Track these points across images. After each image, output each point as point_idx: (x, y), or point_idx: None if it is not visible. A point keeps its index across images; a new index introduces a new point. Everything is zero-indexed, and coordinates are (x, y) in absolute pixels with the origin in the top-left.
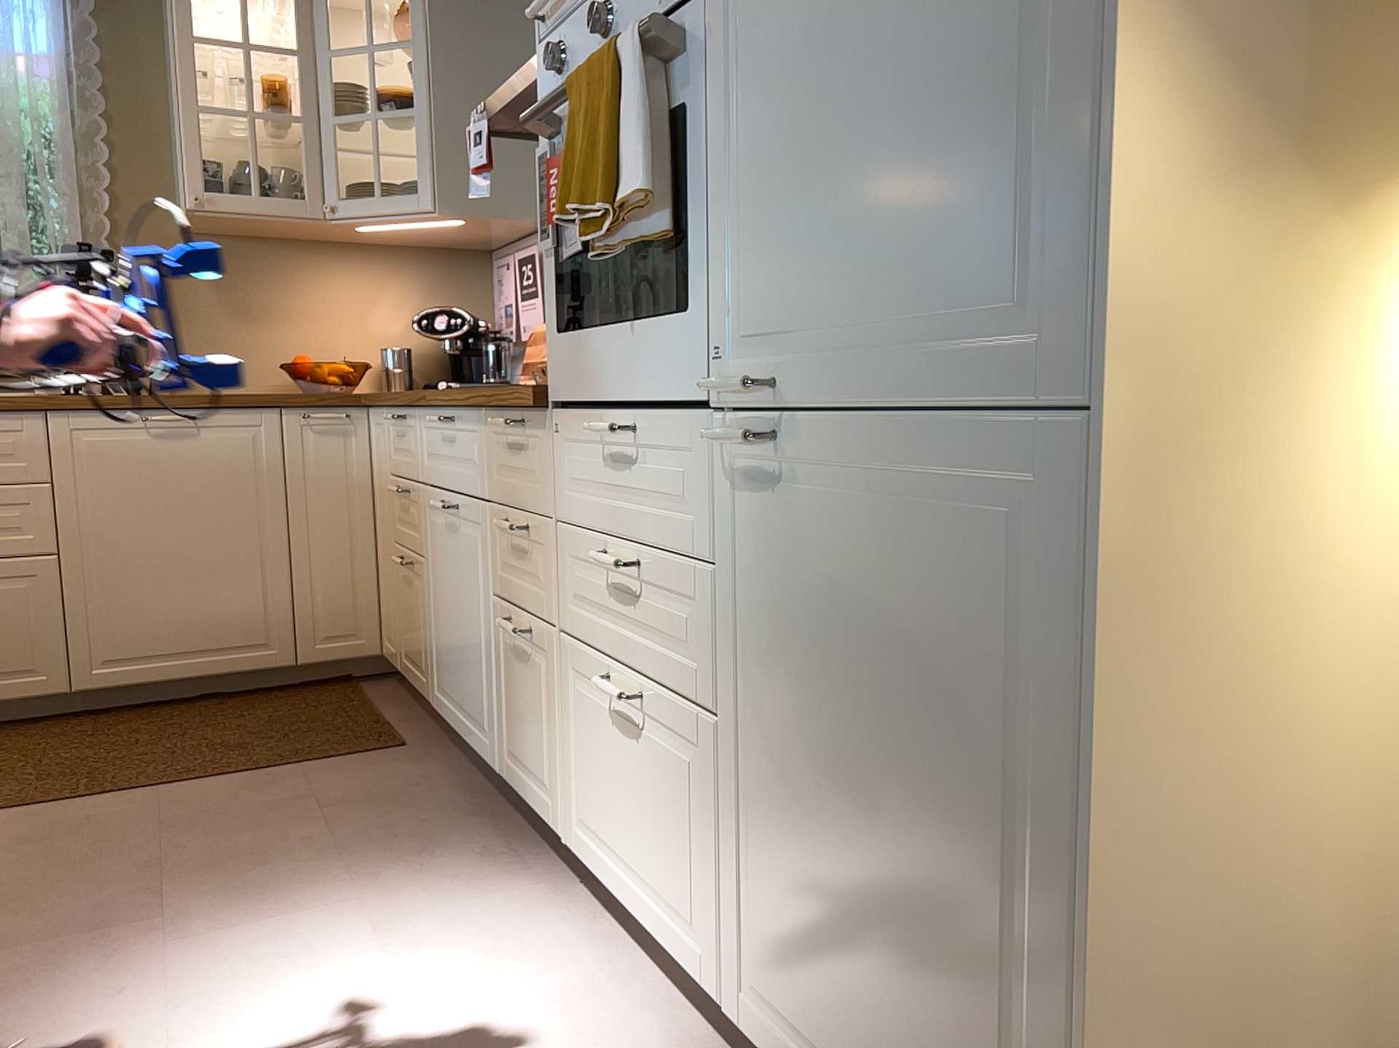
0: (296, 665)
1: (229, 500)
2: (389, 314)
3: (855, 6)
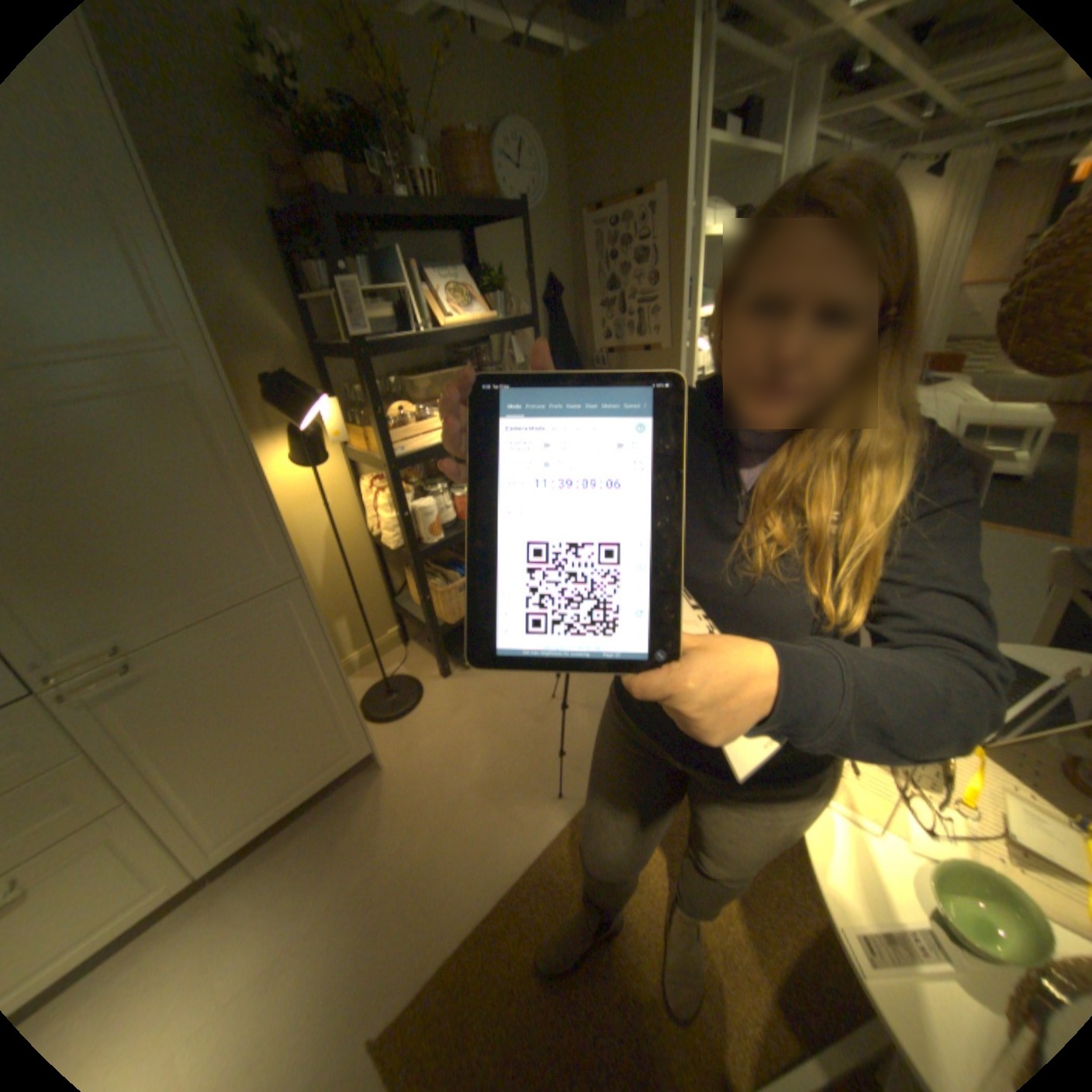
0: None
1: None
2: None
3: (93, 499)
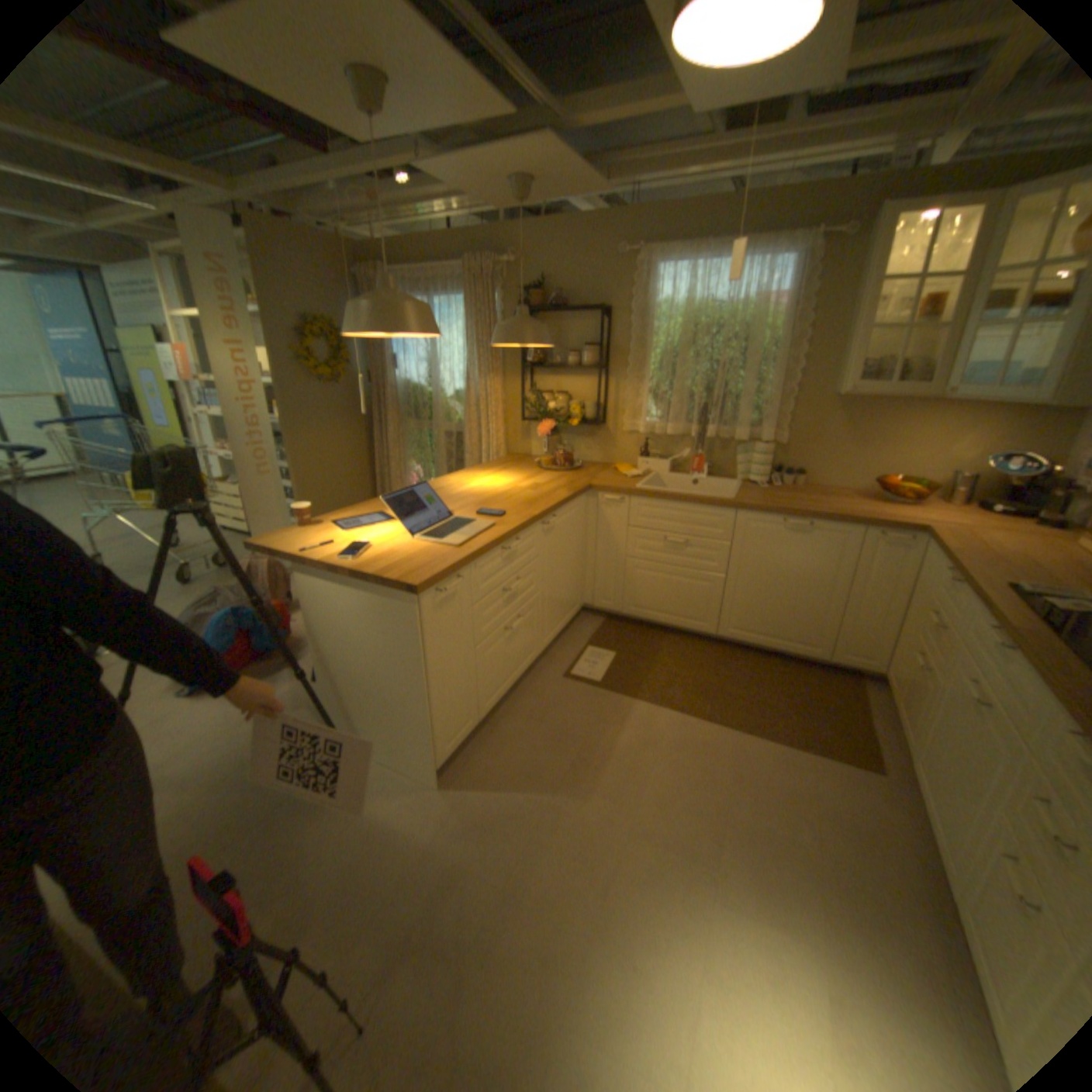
0: (831, 663)
1: (819, 570)
2: (971, 446)
3: None
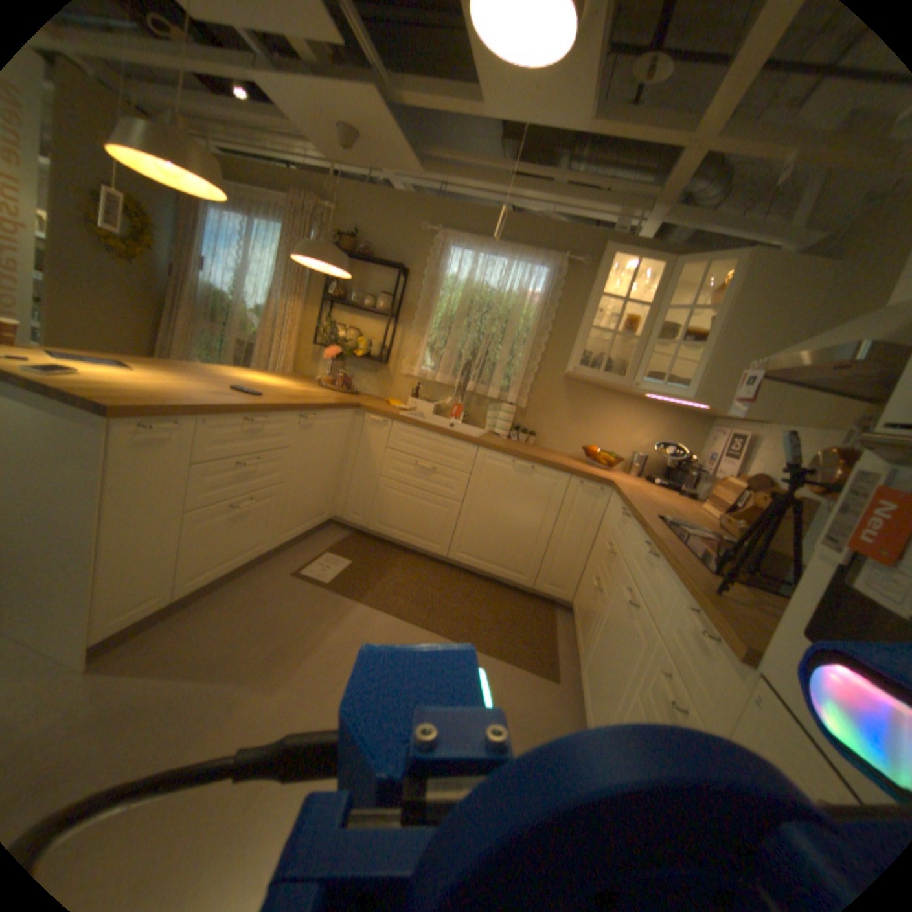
0: (532, 590)
1: (533, 508)
2: (644, 437)
3: None
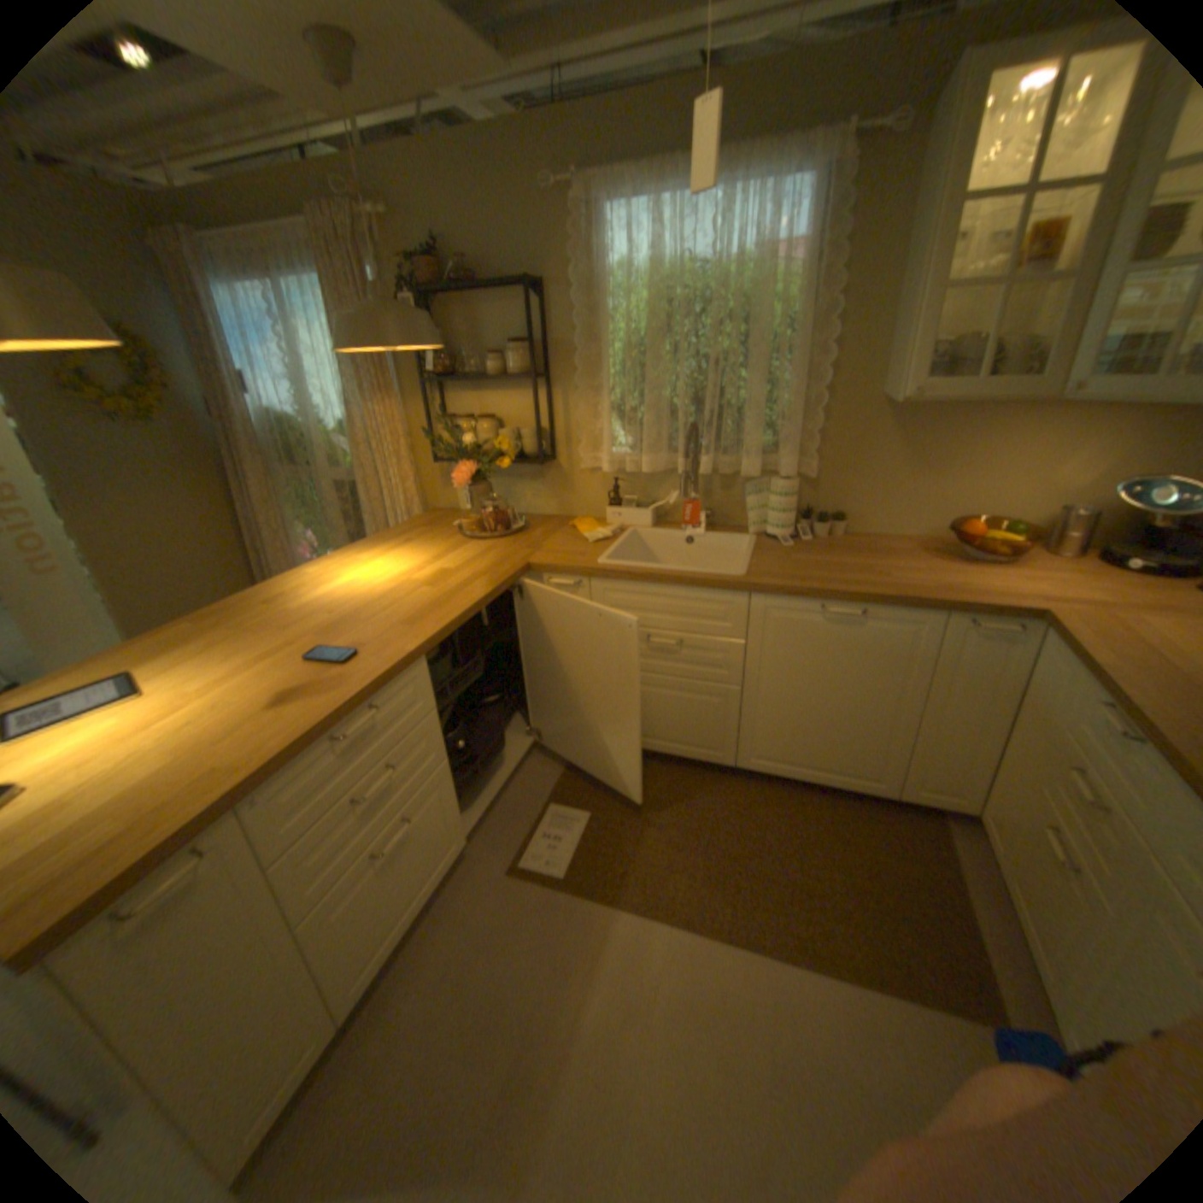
0: (901, 802)
1: (880, 678)
2: (1086, 467)
3: None
